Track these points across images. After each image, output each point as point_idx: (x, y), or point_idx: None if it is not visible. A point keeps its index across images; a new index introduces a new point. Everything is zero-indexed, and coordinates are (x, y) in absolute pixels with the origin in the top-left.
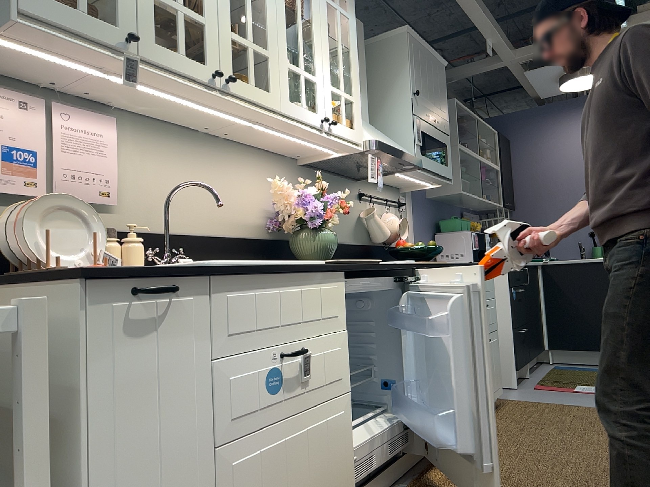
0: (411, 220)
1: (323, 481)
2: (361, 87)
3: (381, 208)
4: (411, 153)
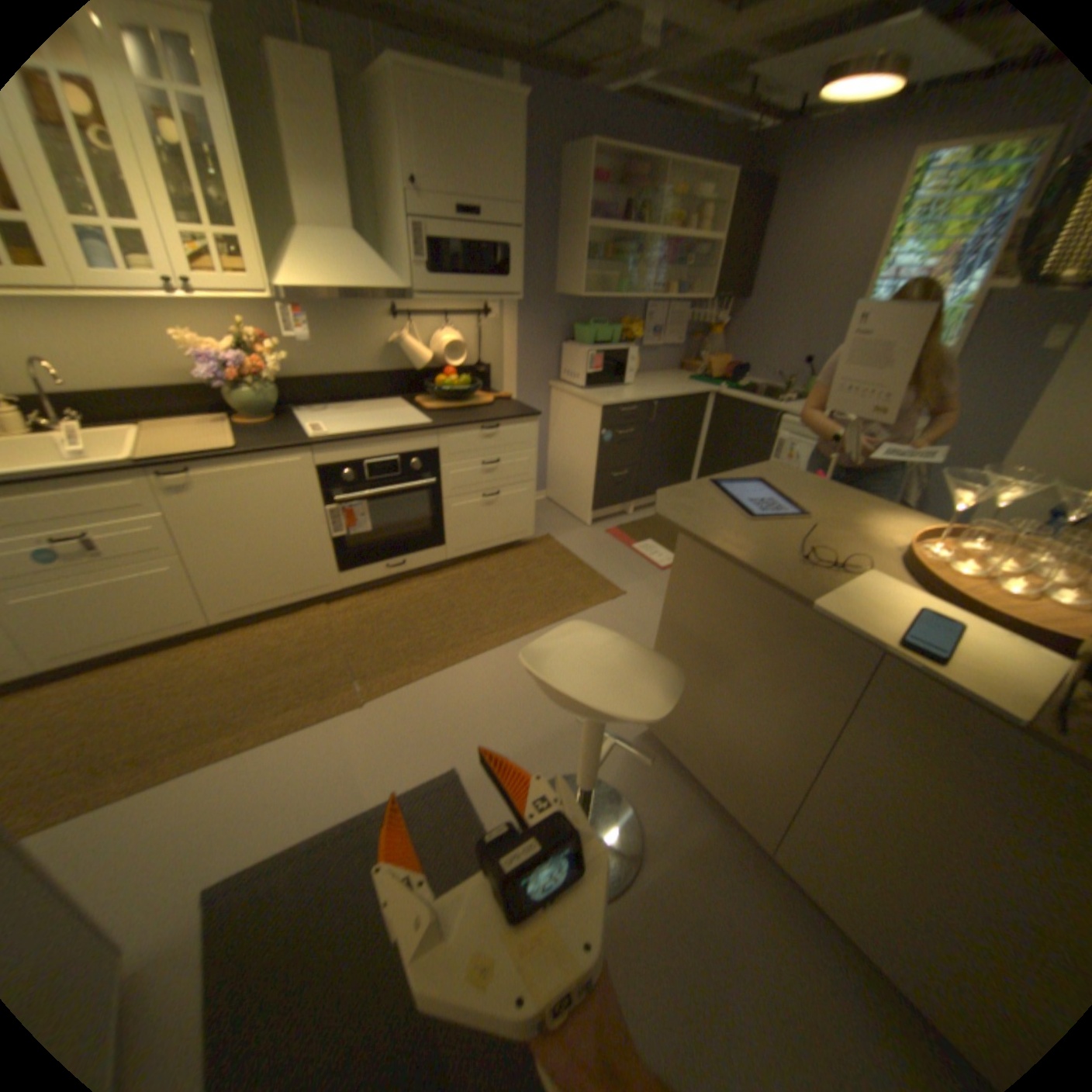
0: (508, 329)
1: (152, 607)
2: (325, 177)
3: (440, 321)
4: (390, 280)
